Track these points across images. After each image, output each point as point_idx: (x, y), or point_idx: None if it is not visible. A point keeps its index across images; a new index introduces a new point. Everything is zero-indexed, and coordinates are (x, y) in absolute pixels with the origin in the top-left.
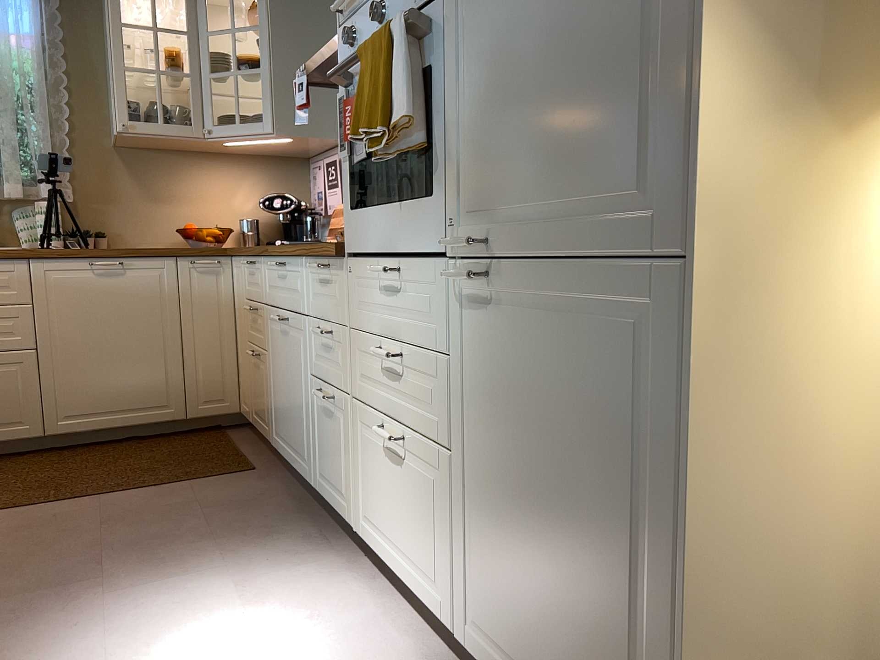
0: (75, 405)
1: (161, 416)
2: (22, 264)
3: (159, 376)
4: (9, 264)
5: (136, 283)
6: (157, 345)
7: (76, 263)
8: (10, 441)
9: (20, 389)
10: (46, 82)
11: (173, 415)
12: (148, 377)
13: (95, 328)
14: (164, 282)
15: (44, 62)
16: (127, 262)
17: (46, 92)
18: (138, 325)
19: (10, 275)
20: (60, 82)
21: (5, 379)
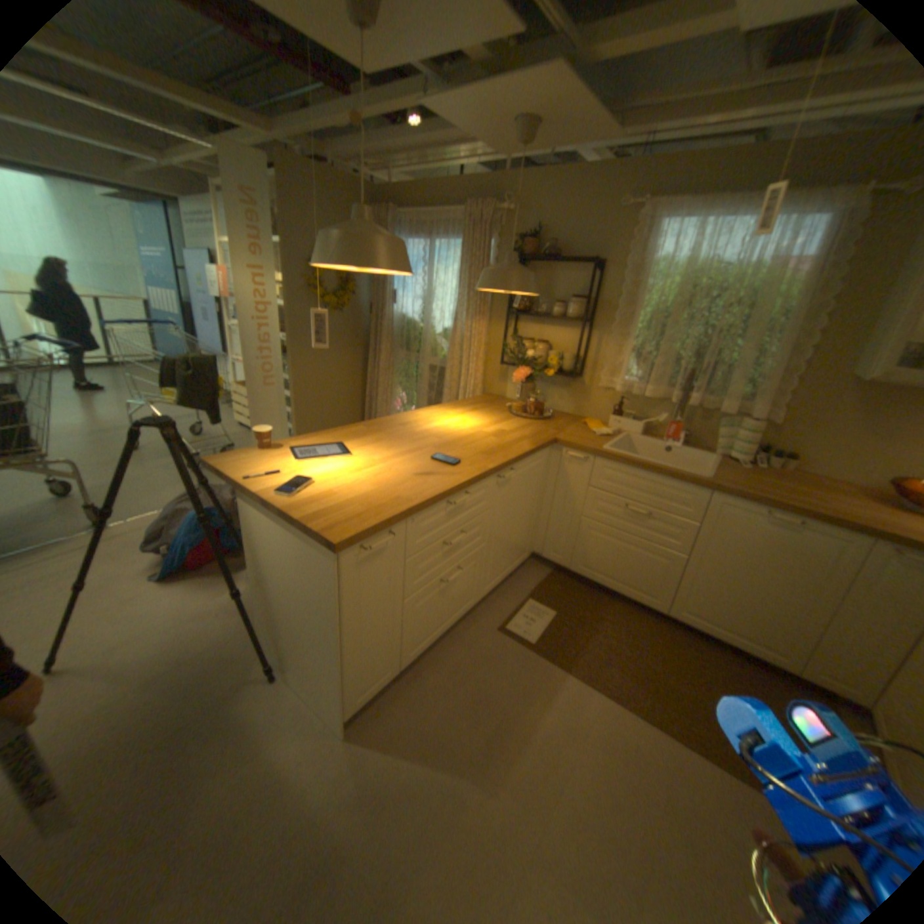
0: (702, 610)
1: (776, 662)
2: (708, 493)
3: (792, 631)
4: (697, 489)
5: (812, 546)
6: (805, 607)
7: (757, 508)
8: (645, 605)
9: (666, 578)
10: (810, 305)
11: (789, 668)
12: (780, 626)
13: (748, 565)
14: (849, 557)
15: (817, 285)
16: (813, 524)
17: (804, 316)
18: (794, 582)
19: (694, 498)
20: (825, 306)
21: (659, 567)
